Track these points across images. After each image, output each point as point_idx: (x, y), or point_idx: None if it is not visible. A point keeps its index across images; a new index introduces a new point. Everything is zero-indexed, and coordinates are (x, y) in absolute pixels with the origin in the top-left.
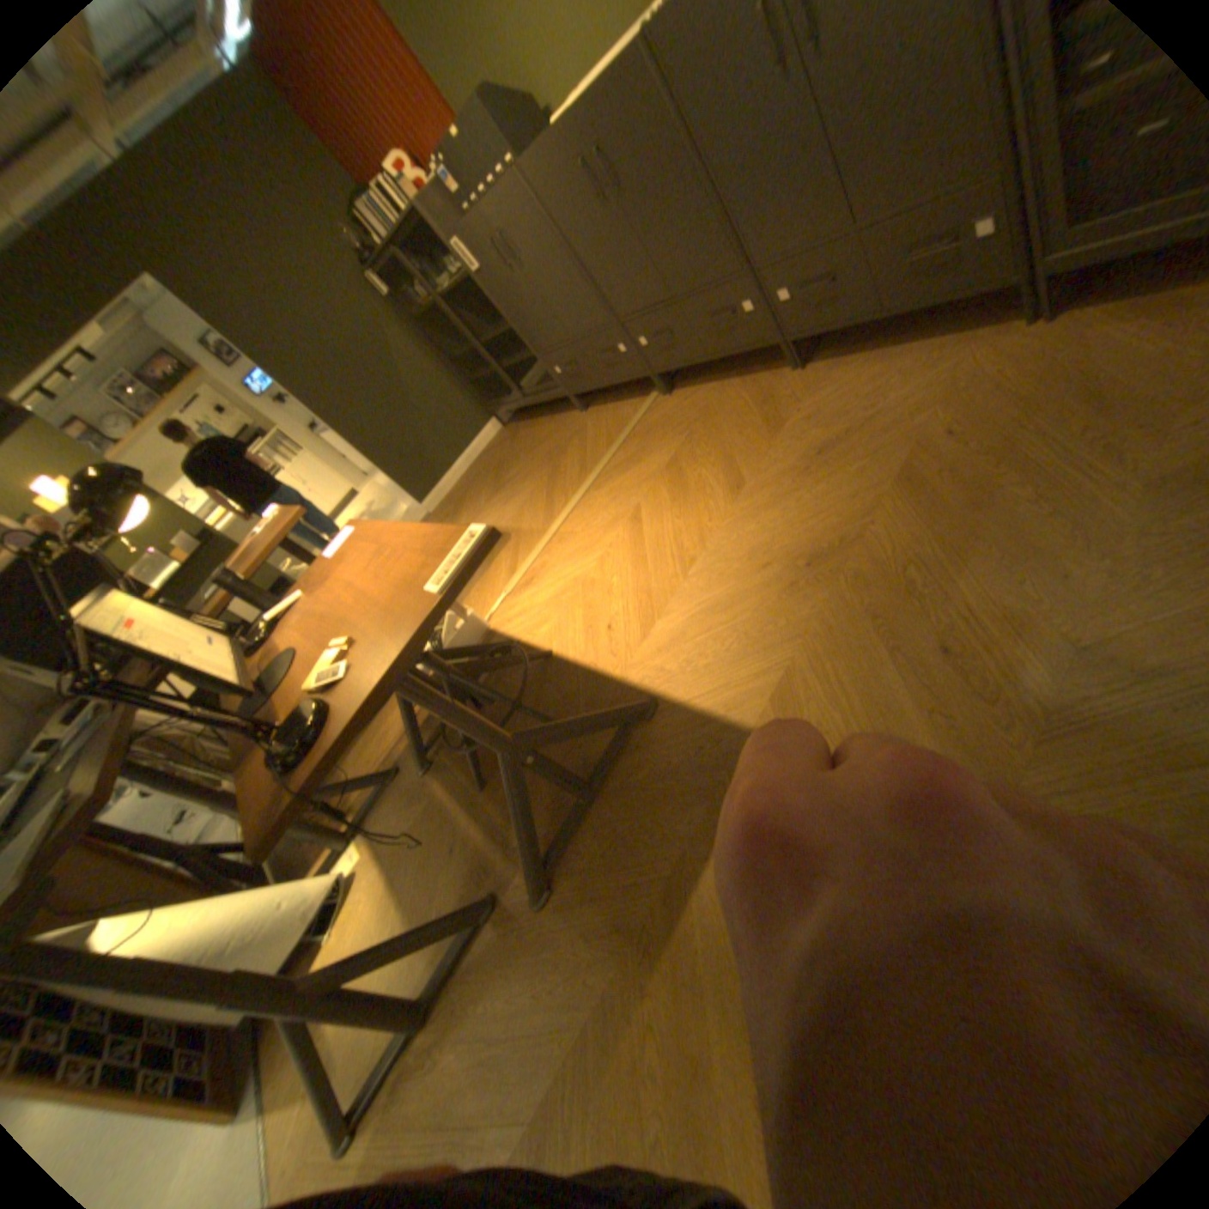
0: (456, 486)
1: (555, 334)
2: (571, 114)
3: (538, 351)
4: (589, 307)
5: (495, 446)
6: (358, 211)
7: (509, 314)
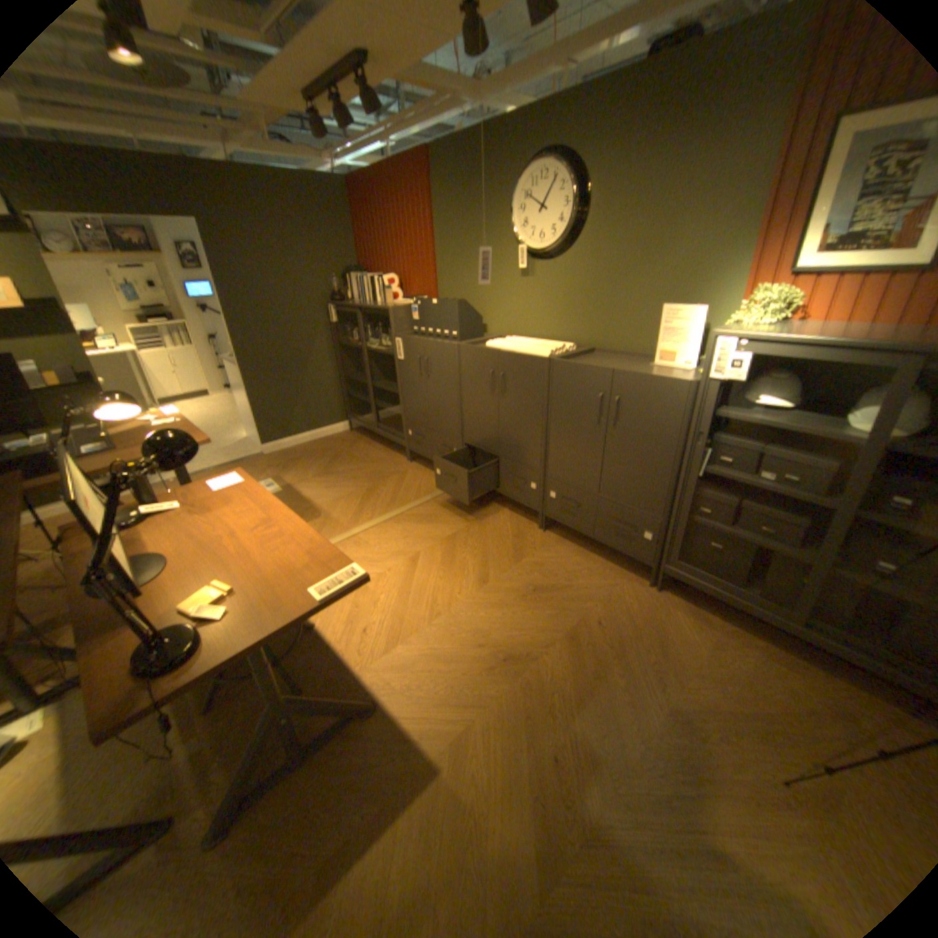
0: (293, 447)
1: (421, 418)
2: (498, 354)
3: (405, 417)
4: (450, 423)
5: (337, 440)
6: (347, 275)
7: (402, 390)
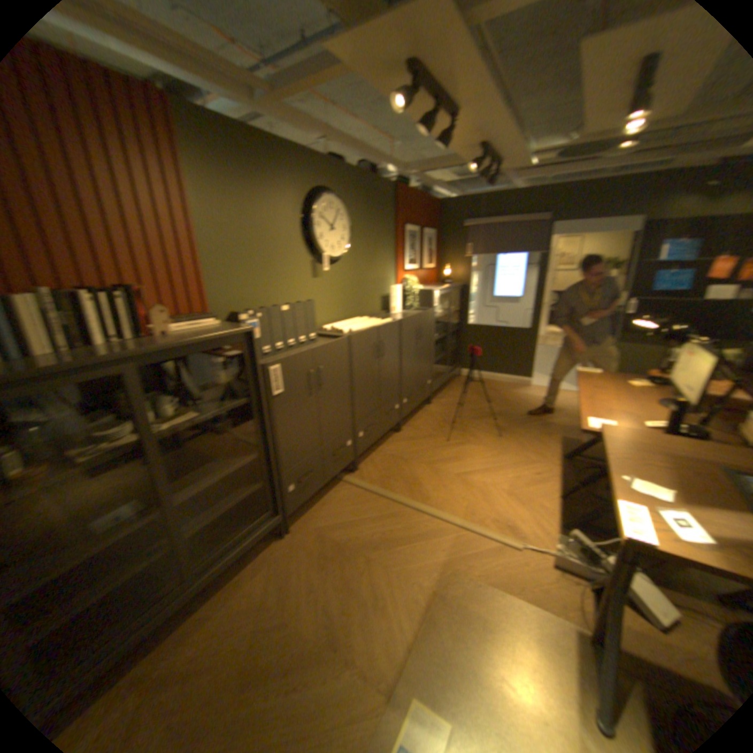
0: None
1: (309, 448)
2: (378, 330)
3: (281, 474)
4: (343, 418)
5: None
6: None
7: (276, 438)
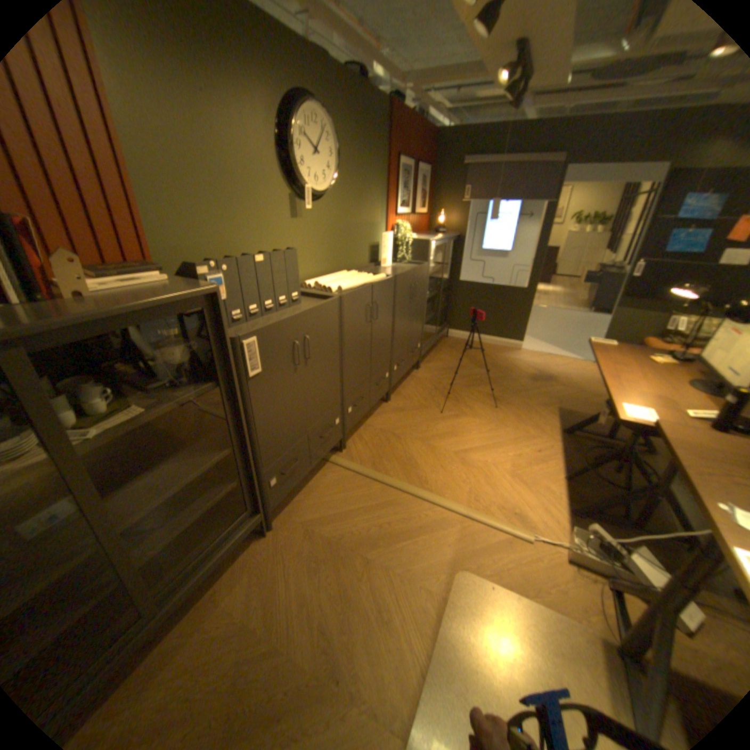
0: None
1: (295, 433)
2: (373, 287)
3: (263, 468)
4: (333, 394)
5: None
6: None
7: (256, 428)
